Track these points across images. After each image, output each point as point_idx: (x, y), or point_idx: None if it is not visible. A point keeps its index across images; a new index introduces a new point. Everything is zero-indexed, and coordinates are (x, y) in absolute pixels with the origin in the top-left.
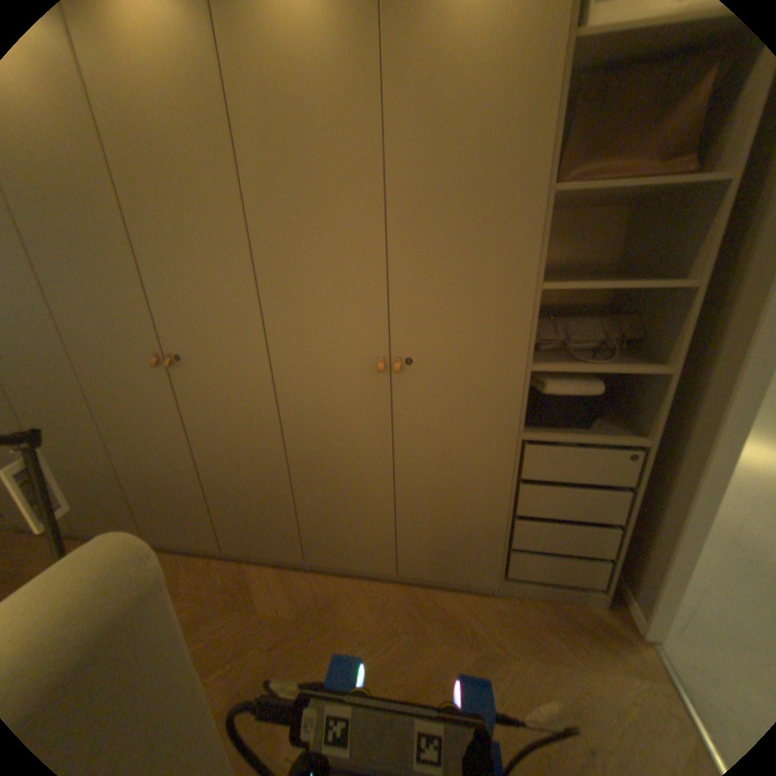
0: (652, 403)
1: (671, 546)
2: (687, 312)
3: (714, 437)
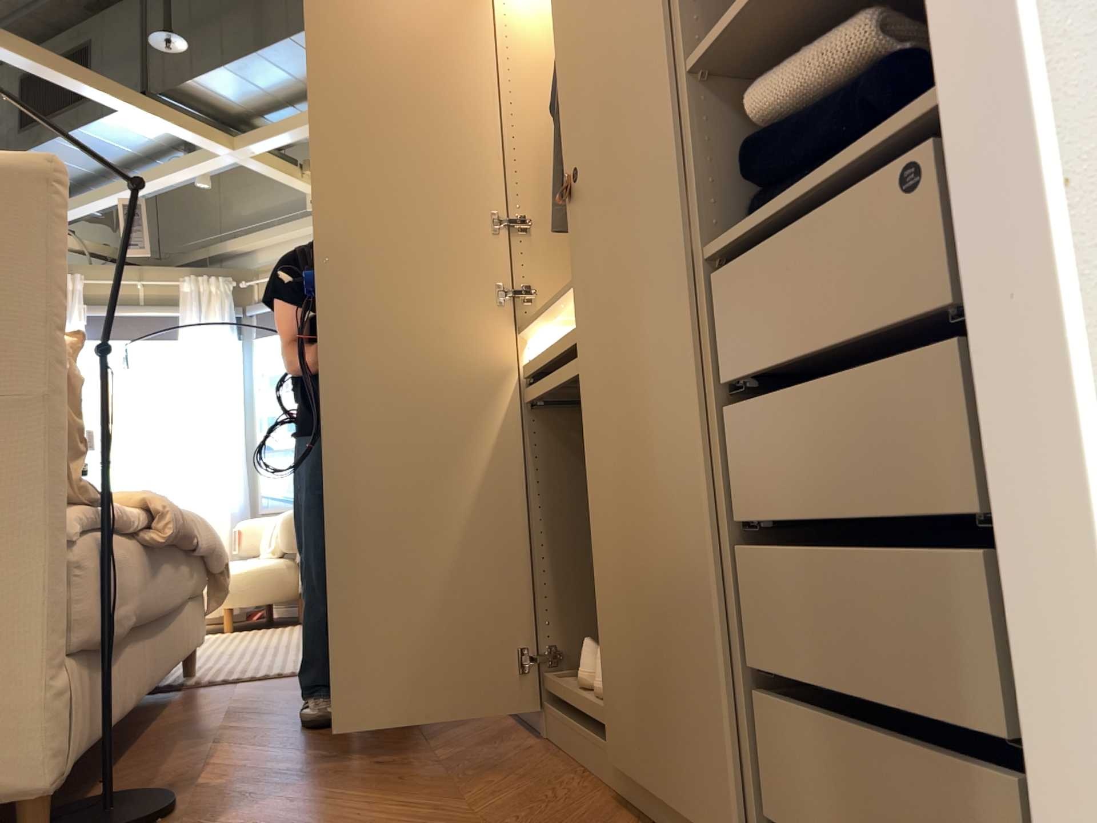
0: None
1: None
2: None
3: None
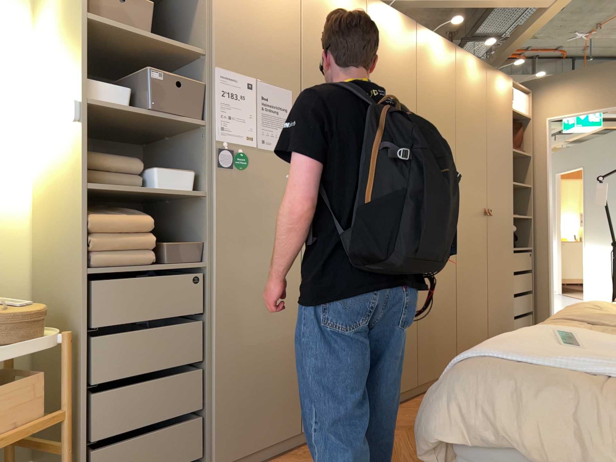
0: (521, 233)
1: (542, 291)
2: (526, 196)
3: (543, 238)
